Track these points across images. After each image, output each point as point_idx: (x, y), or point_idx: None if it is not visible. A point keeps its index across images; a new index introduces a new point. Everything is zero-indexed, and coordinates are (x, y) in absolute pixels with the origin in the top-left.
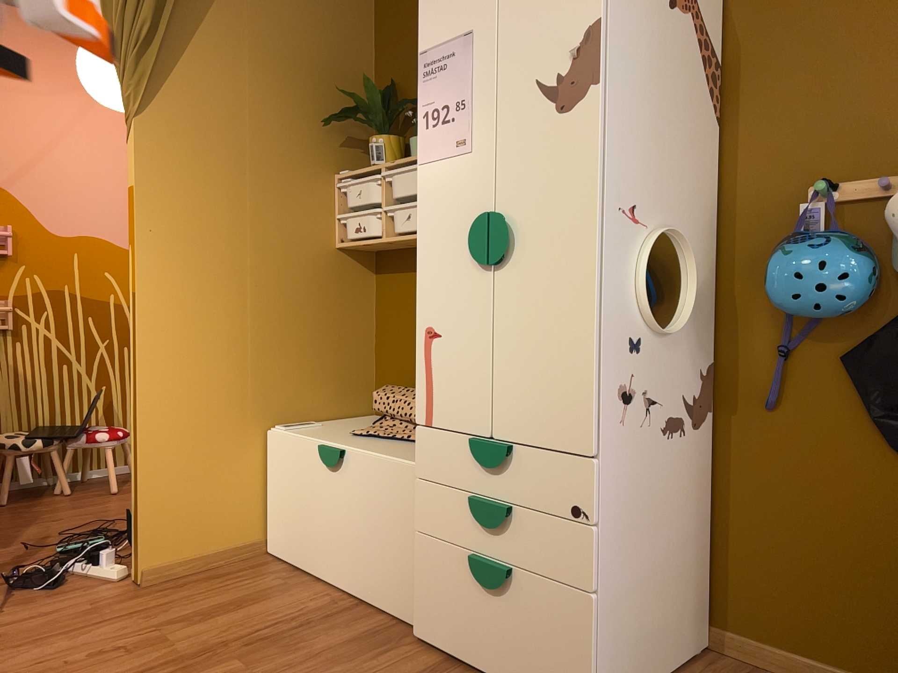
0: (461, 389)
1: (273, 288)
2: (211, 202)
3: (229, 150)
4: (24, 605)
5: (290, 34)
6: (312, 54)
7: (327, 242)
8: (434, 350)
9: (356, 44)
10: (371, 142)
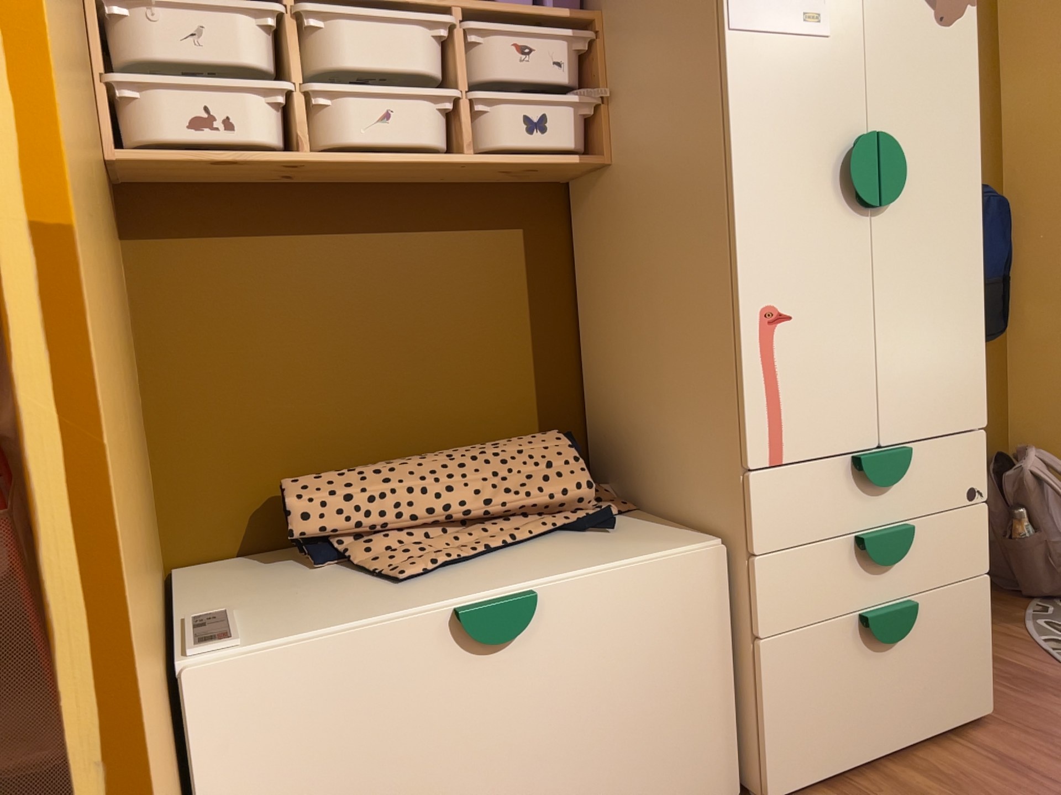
0: (832, 392)
1: None
2: None
3: None
4: None
5: None
6: None
7: None
8: (782, 342)
9: None
10: None
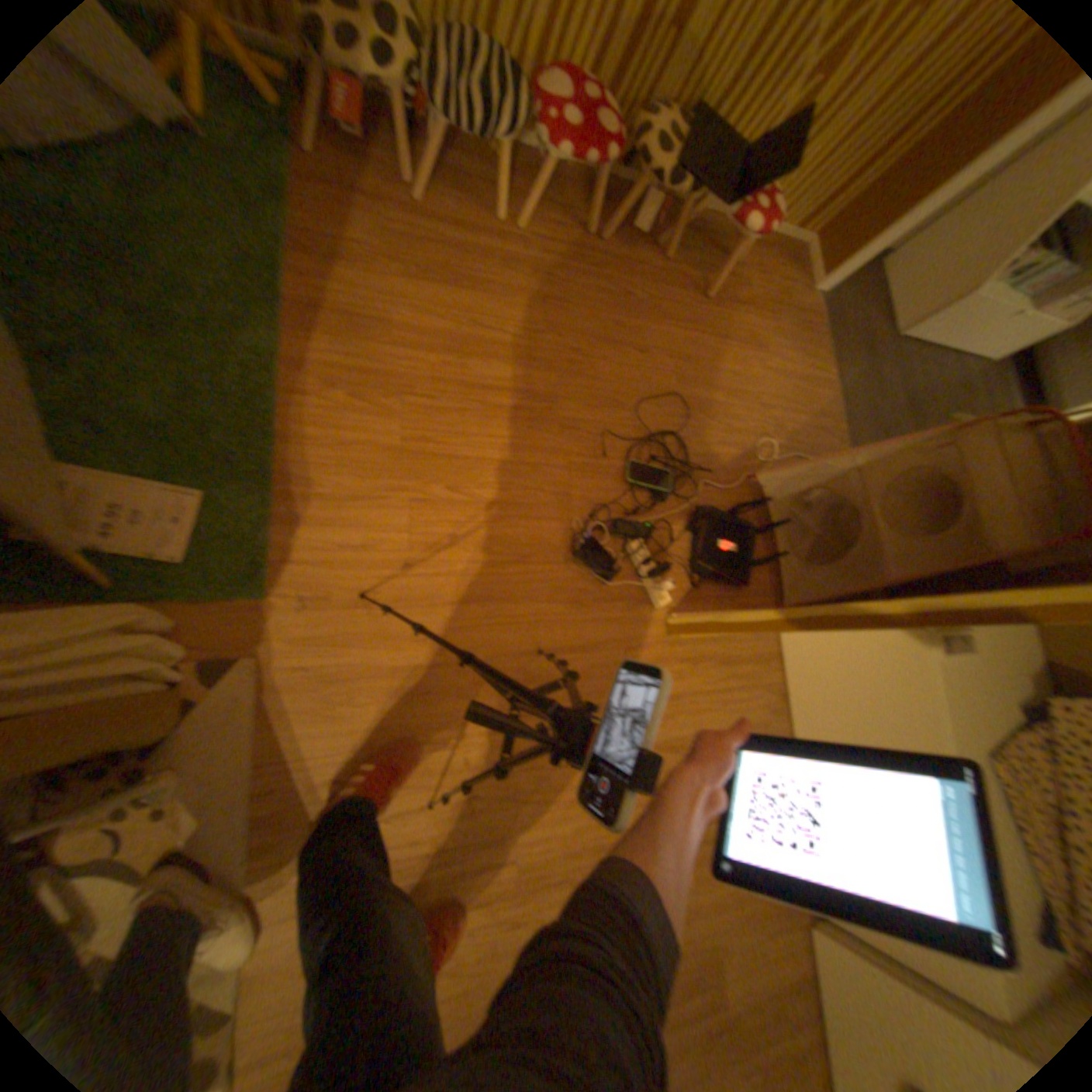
0: None
1: None
2: None
3: None
4: (579, 611)
5: None
6: None
7: None
8: None
9: None
10: None
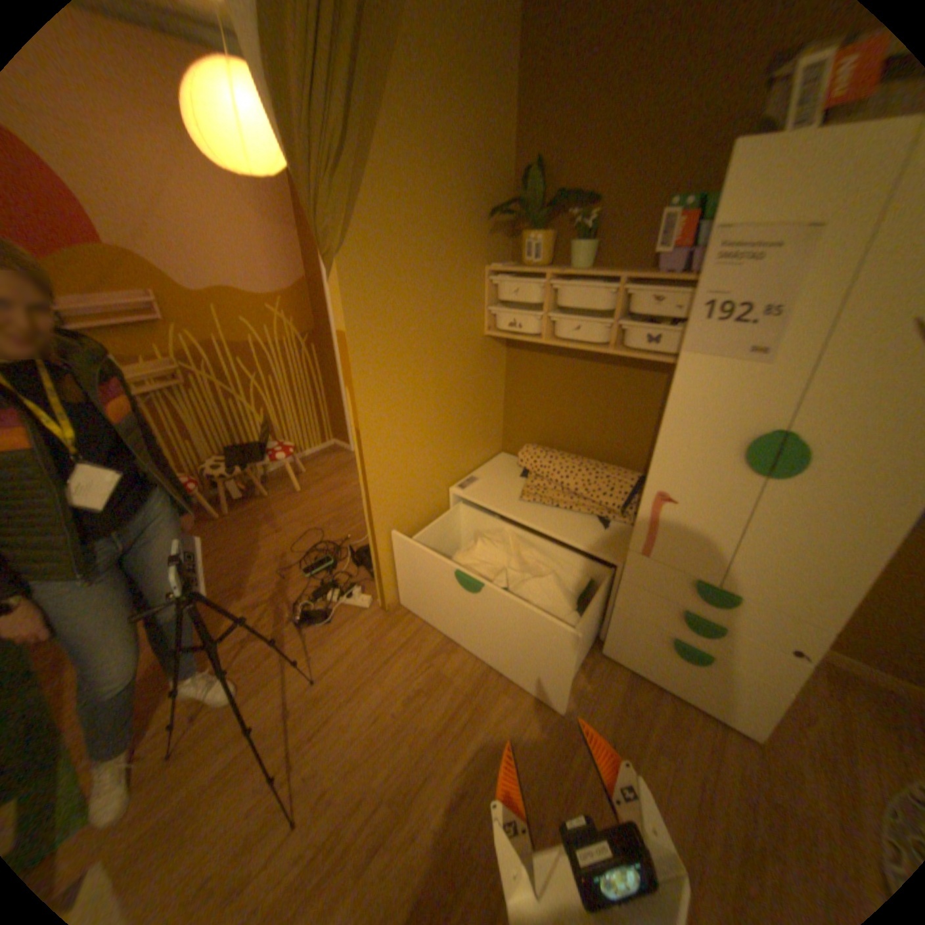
0: (692, 547)
1: (446, 386)
2: (401, 327)
3: (411, 268)
4: (321, 647)
5: (451, 104)
6: (469, 128)
7: (478, 332)
8: (666, 511)
9: (501, 105)
10: (525, 237)
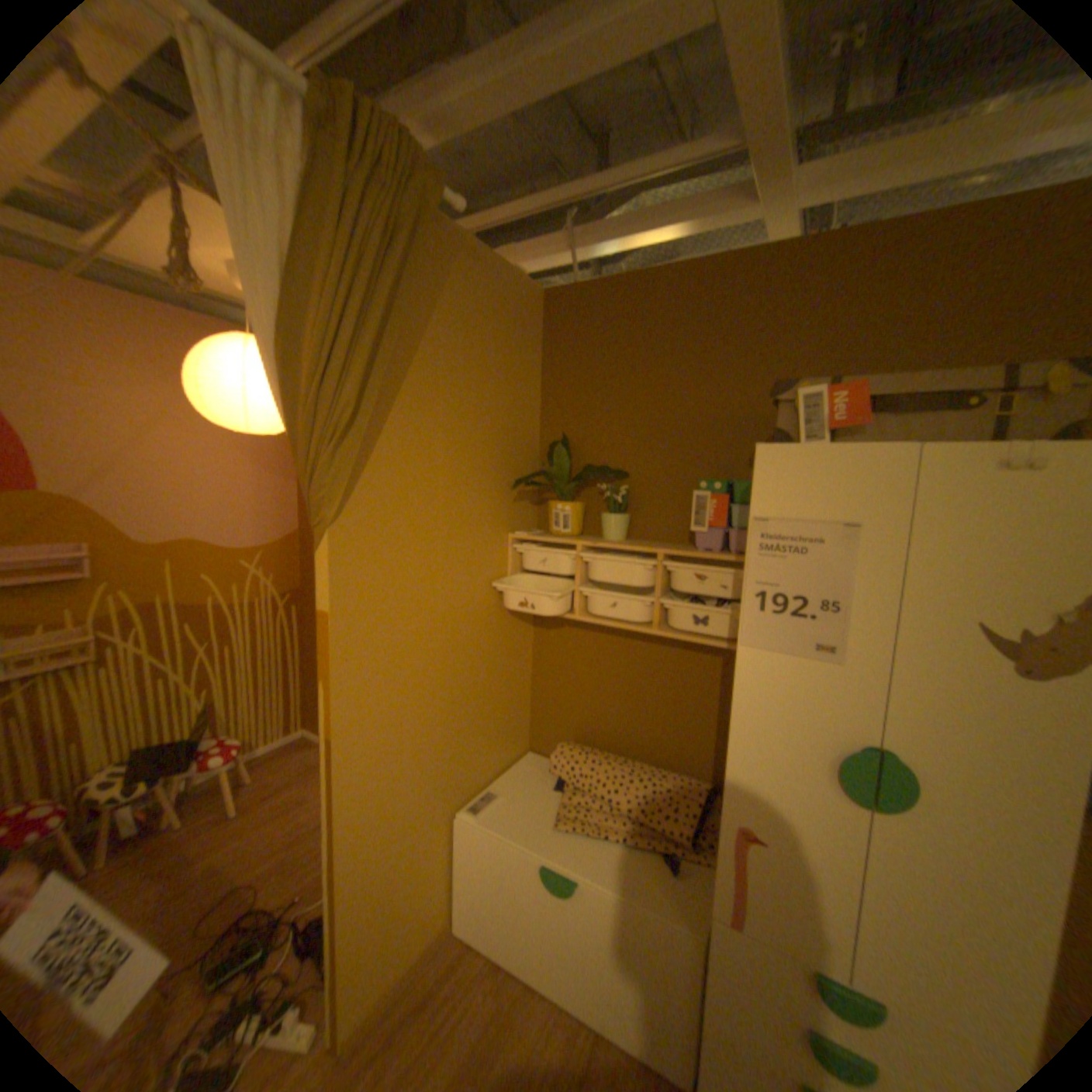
0: (800, 916)
1: (459, 670)
2: (406, 603)
3: (422, 536)
4: None
5: (476, 388)
6: (494, 408)
7: (501, 603)
8: (755, 857)
9: (526, 391)
10: (553, 506)
